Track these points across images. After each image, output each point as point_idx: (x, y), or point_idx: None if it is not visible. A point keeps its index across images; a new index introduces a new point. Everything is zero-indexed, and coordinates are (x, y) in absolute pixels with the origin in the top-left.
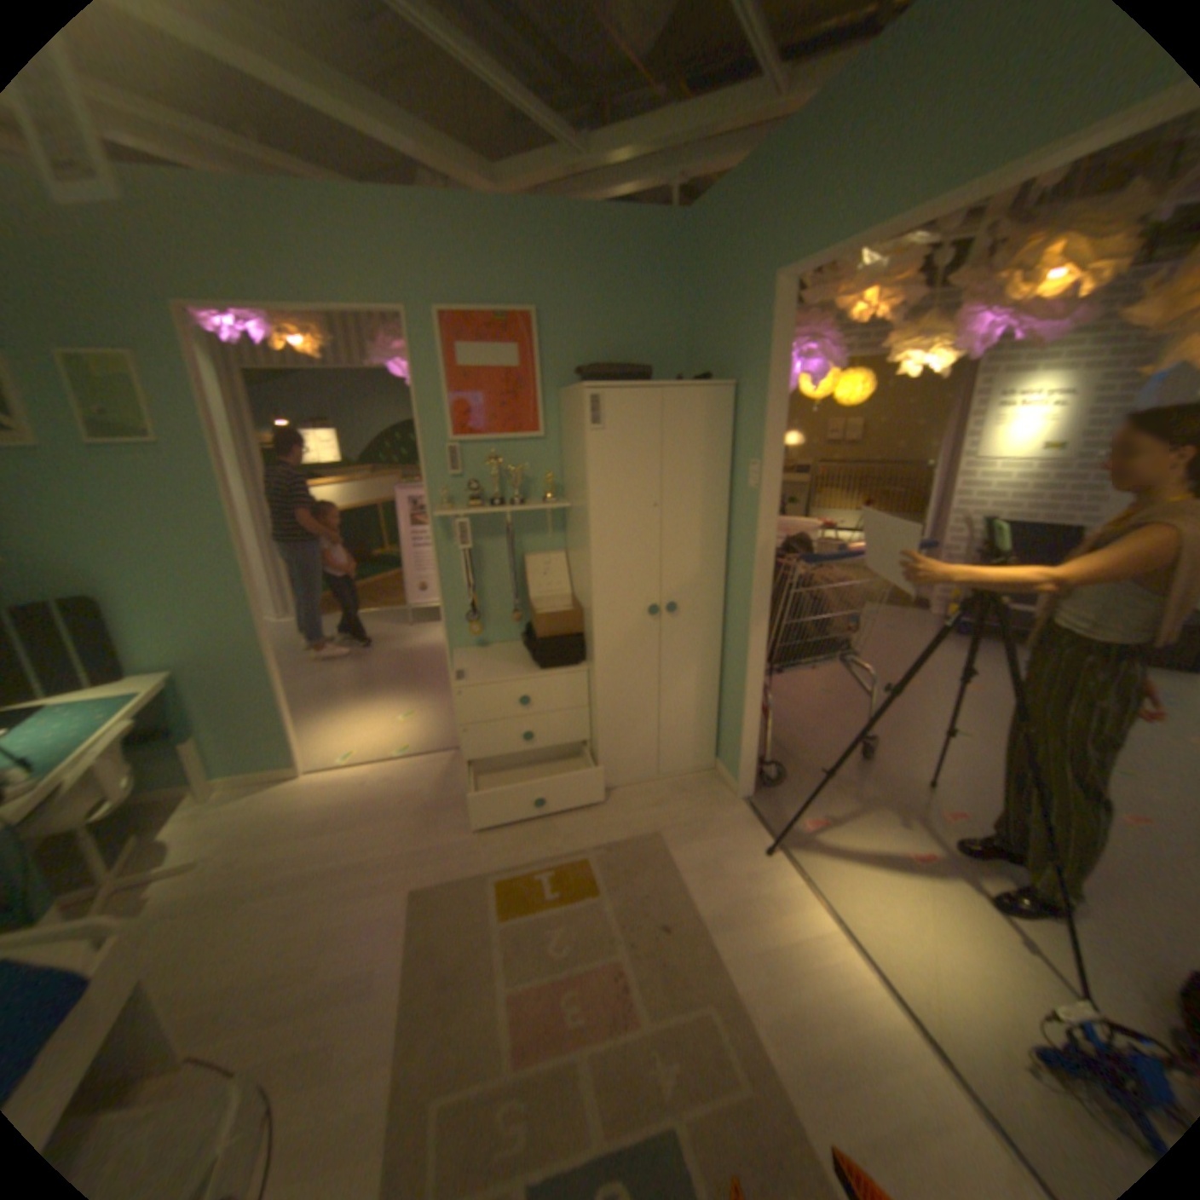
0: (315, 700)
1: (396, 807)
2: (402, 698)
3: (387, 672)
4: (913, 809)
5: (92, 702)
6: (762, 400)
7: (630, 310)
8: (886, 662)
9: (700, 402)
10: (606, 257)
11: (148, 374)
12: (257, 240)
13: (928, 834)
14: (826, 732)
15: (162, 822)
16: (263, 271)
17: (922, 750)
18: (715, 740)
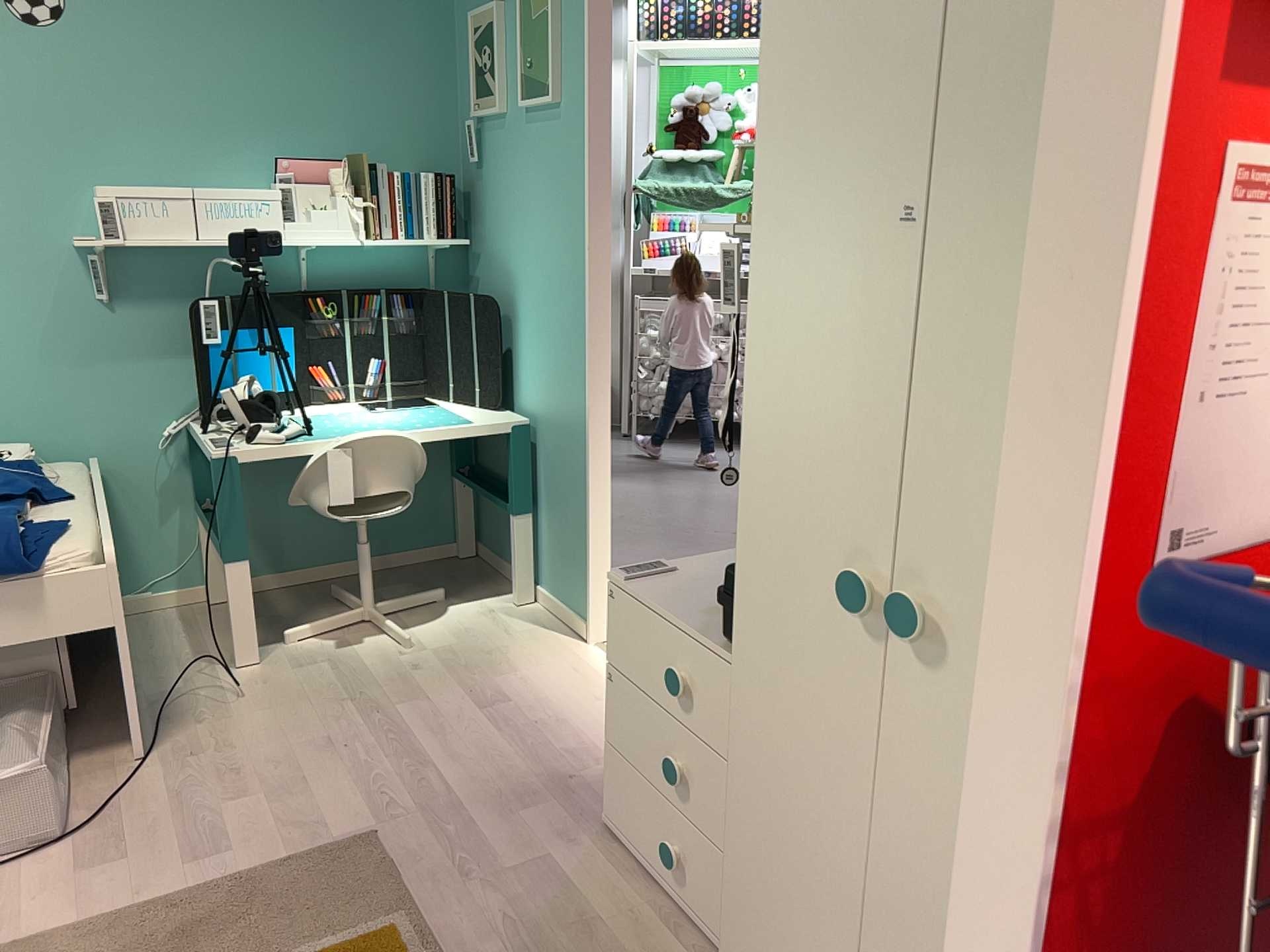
0: None
1: (559, 752)
2: None
3: None
4: None
5: (453, 415)
6: None
7: None
8: None
9: None
10: None
11: (566, 6)
12: None
13: None
14: None
15: (480, 598)
16: None
17: None
18: None
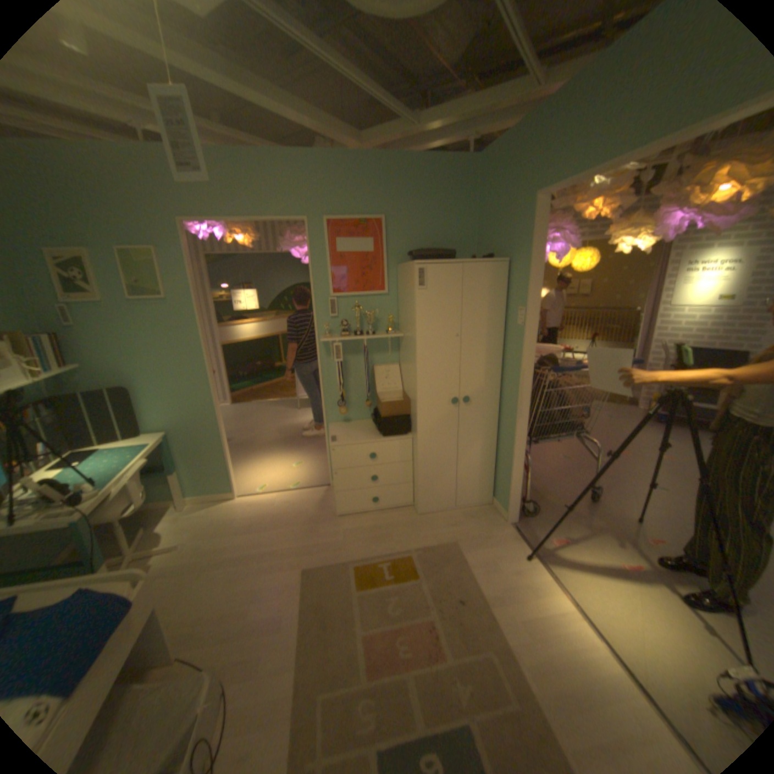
0: (244, 452)
1: (294, 519)
2: (296, 453)
3: (286, 436)
4: (627, 536)
5: (125, 447)
6: (527, 270)
7: (443, 215)
8: (608, 439)
9: (487, 271)
10: (429, 184)
11: (164, 259)
12: (227, 181)
13: (638, 553)
14: (567, 483)
15: (159, 521)
16: (230, 199)
17: (634, 497)
18: (493, 485)
